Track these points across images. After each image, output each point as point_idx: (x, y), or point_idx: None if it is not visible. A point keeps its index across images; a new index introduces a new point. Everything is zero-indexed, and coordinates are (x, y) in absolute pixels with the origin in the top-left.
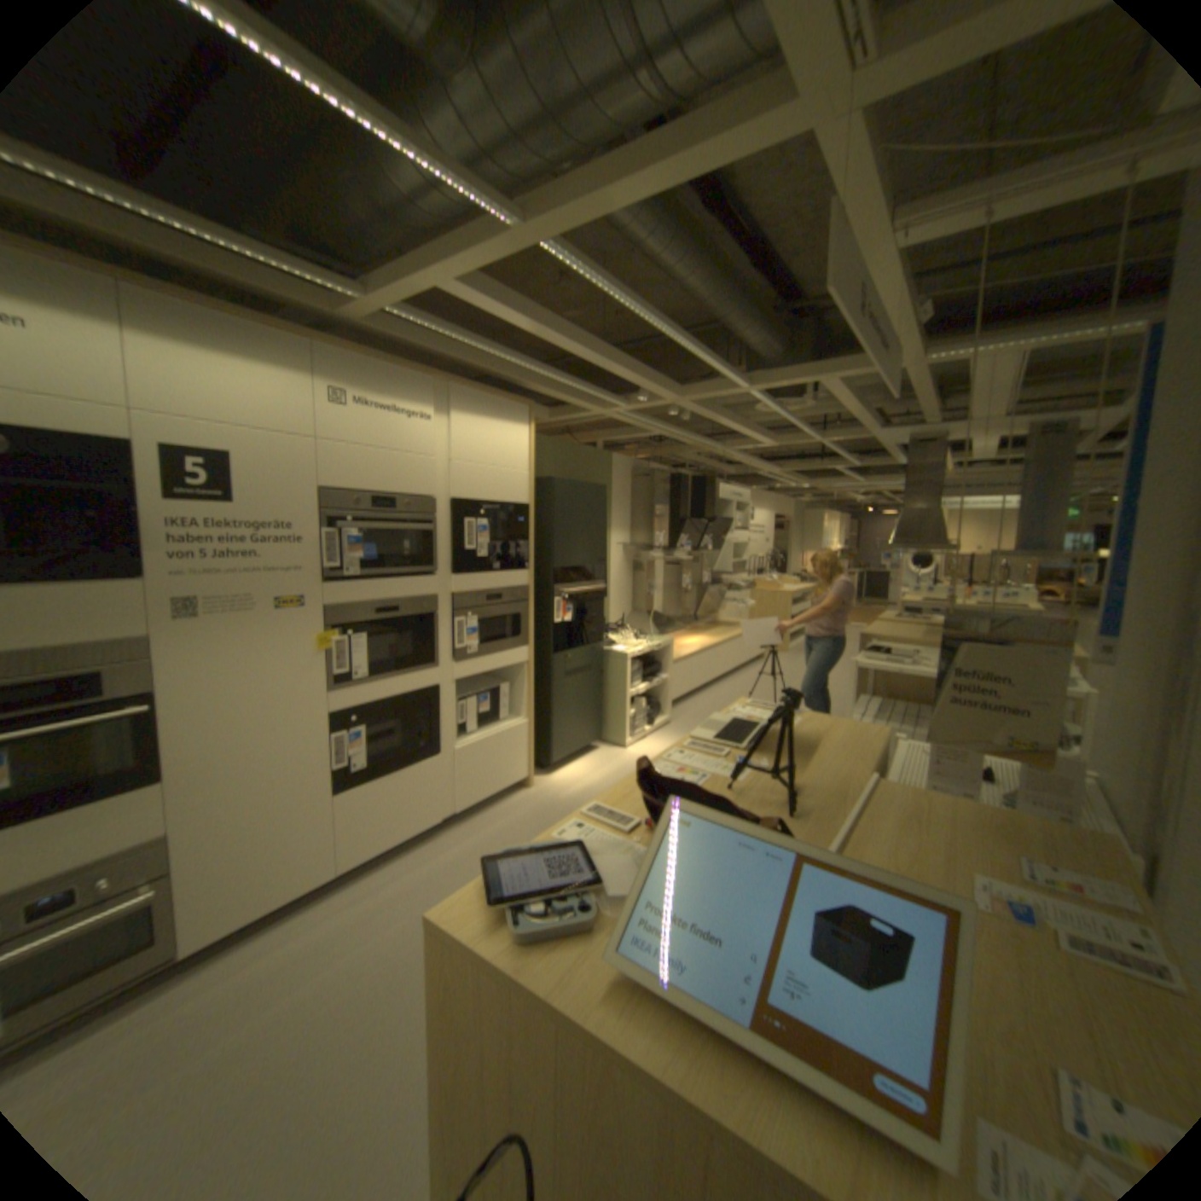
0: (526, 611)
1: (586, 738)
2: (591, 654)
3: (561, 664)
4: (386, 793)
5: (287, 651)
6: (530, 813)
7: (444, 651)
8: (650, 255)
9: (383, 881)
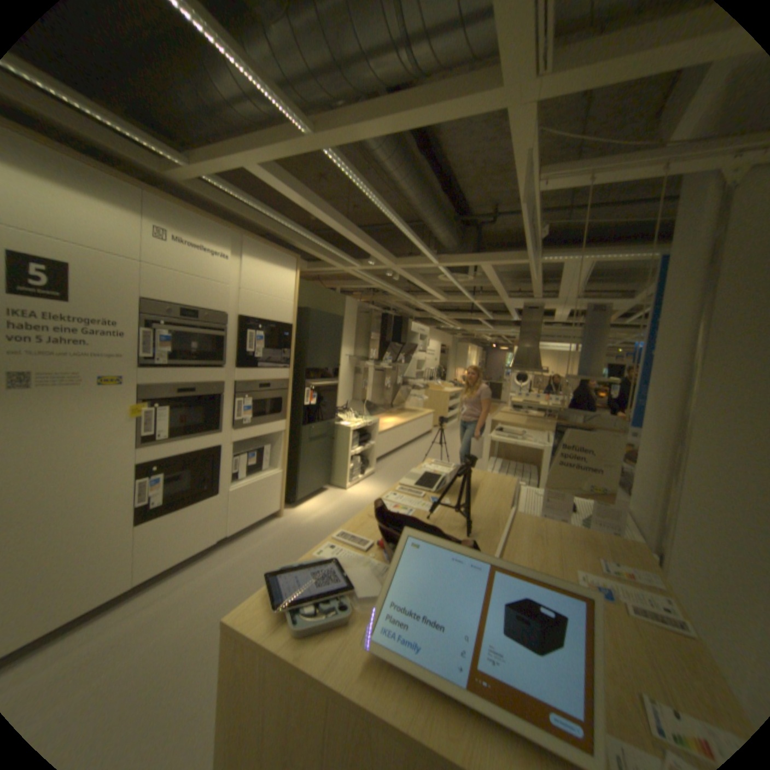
0: (285, 396)
1: (320, 483)
2: (327, 427)
3: (306, 433)
4: (175, 523)
5: (104, 418)
6: (280, 535)
7: (226, 422)
8: (385, 172)
9: (168, 589)
